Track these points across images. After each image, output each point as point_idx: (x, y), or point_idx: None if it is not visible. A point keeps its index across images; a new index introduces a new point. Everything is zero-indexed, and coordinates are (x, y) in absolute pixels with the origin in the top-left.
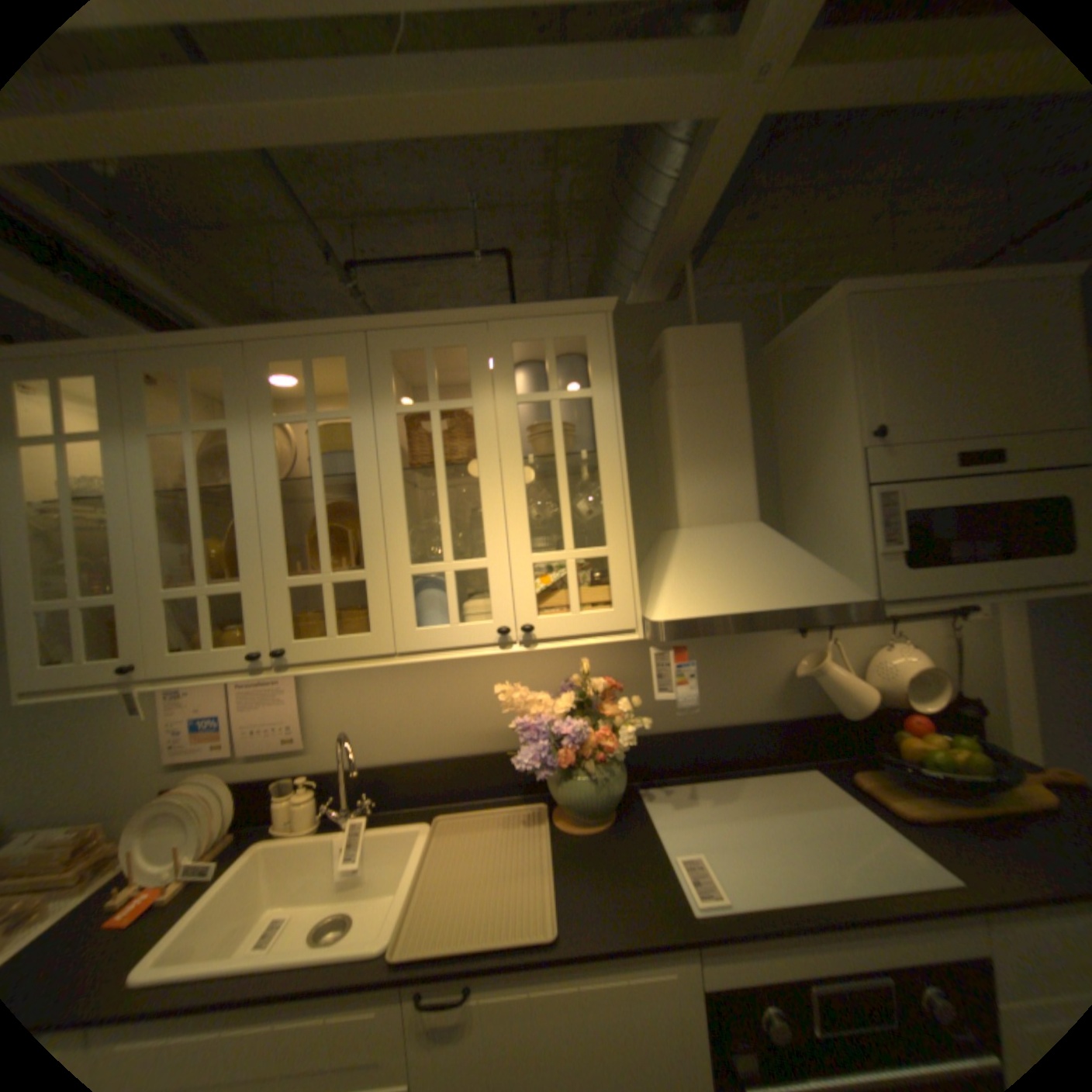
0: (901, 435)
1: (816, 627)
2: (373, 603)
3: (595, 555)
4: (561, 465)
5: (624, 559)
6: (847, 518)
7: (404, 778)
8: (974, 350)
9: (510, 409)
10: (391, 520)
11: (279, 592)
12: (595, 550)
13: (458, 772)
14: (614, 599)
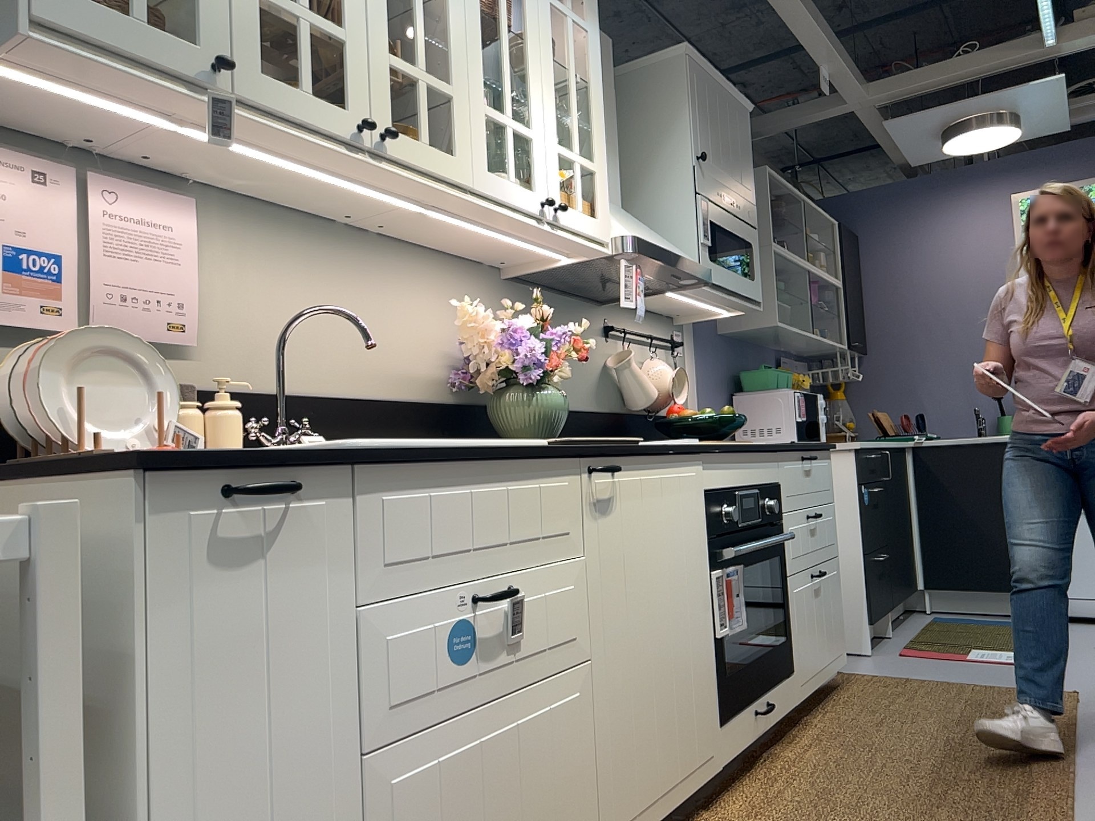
0: (706, 166)
1: (615, 334)
2: (457, 126)
3: (591, 167)
4: (573, 76)
5: (605, 180)
6: (676, 219)
7: (320, 416)
8: (726, 131)
9: (546, 5)
10: (471, 49)
11: (380, 65)
12: (591, 163)
13: (377, 418)
14: (597, 212)
